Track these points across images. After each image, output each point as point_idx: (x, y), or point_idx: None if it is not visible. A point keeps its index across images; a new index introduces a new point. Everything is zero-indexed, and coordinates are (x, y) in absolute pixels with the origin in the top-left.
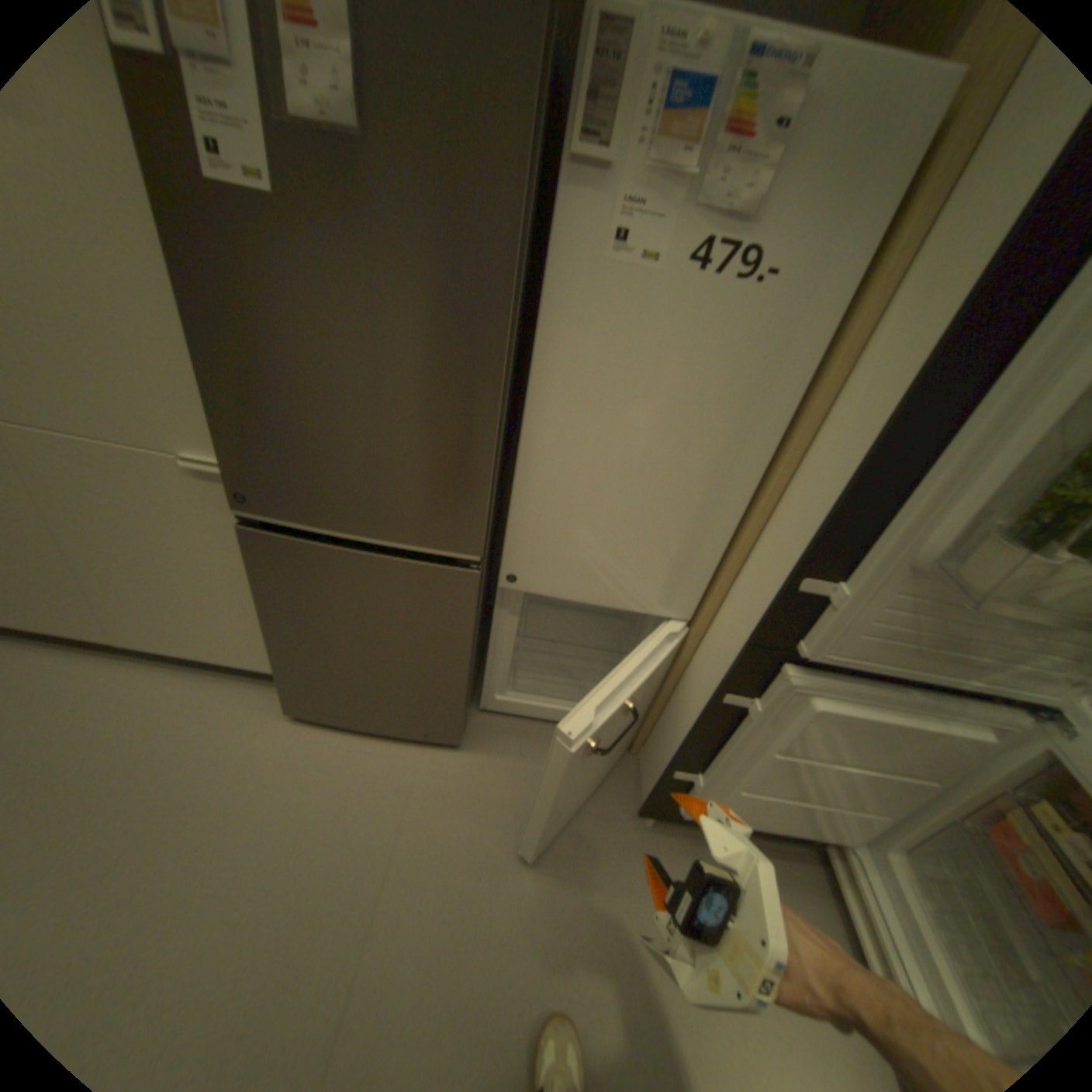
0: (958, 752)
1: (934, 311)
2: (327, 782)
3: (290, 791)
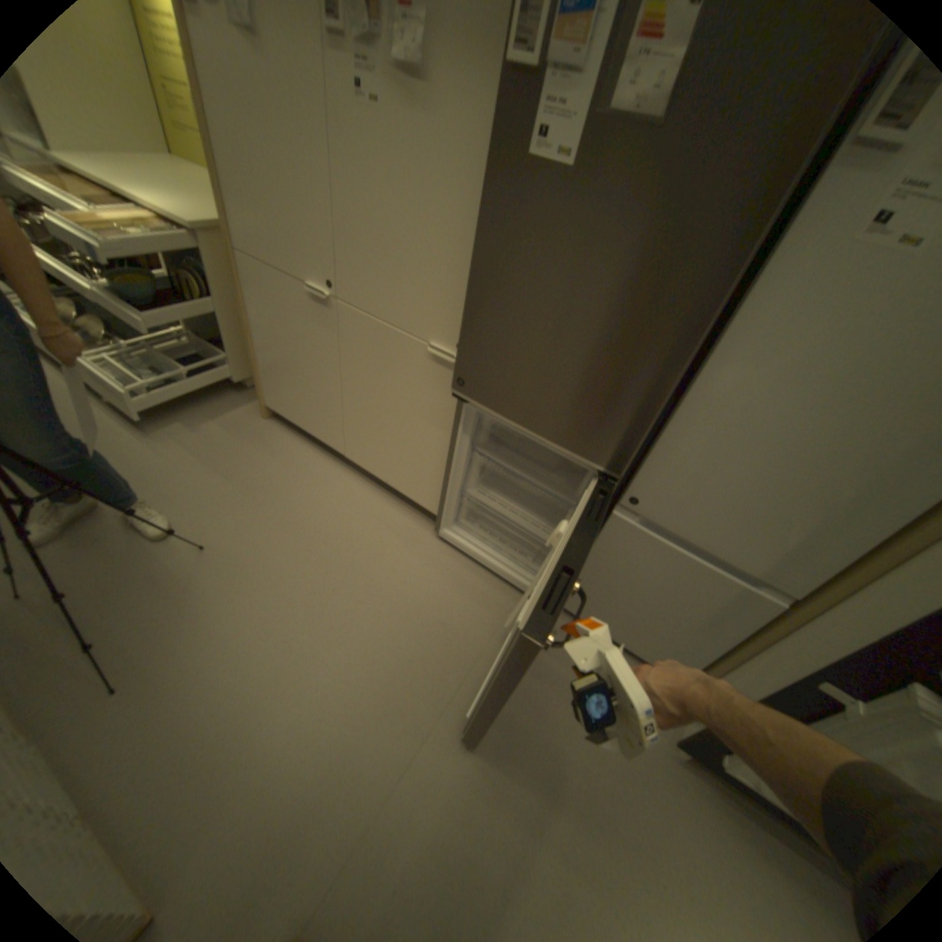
0: None
1: None
2: (443, 599)
3: (419, 593)
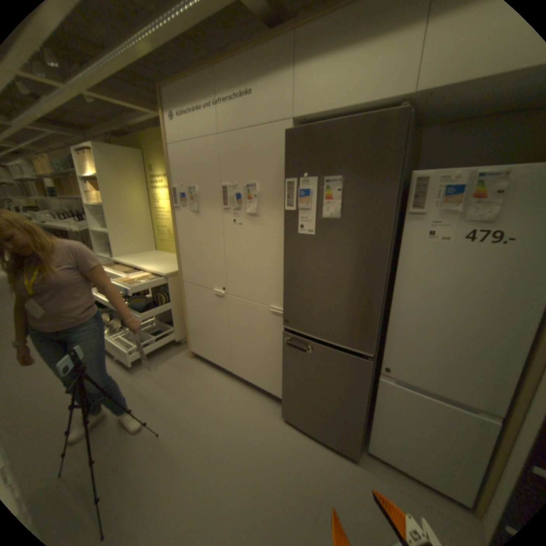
0: None
1: None
2: (295, 456)
3: (280, 454)
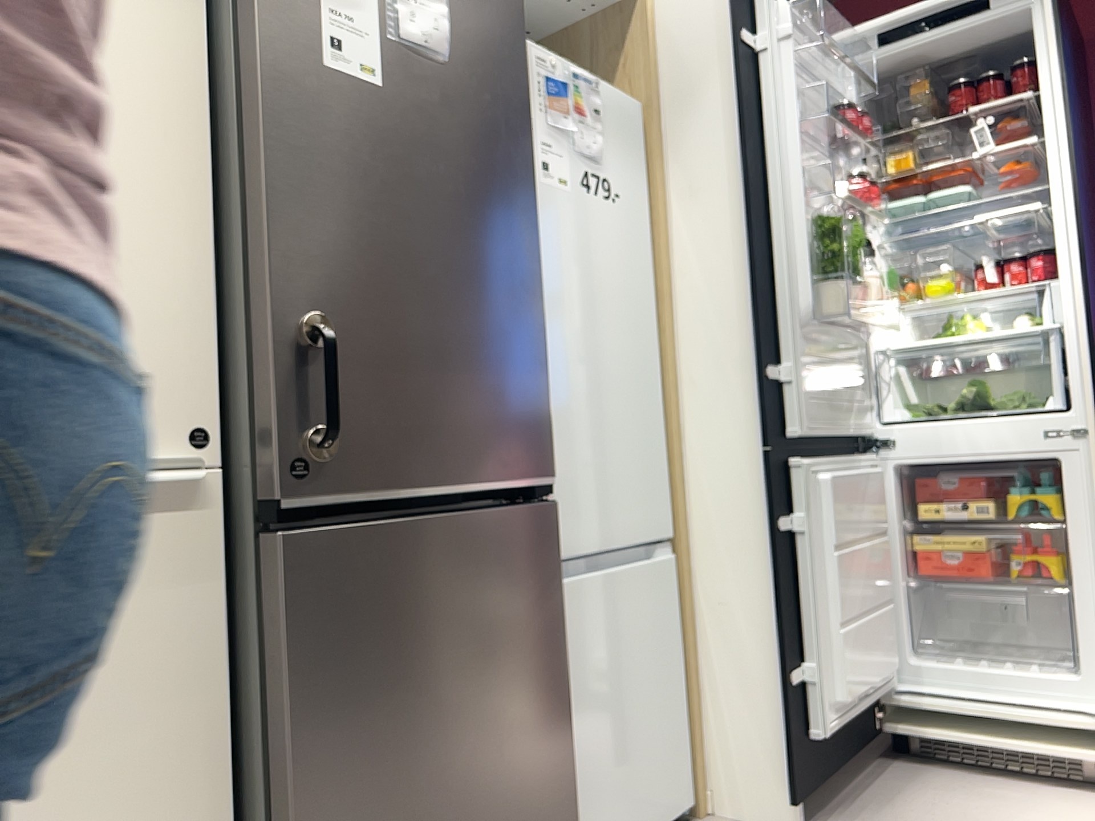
0: (880, 491)
1: (710, 201)
2: None
3: None
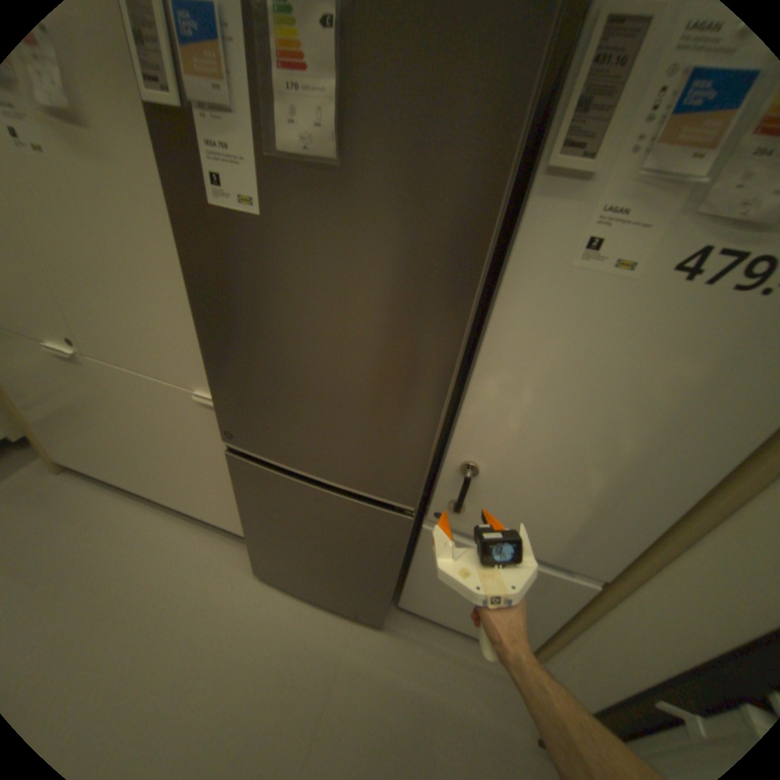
0: None
1: None
2: (277, 643)
3: (249, 645)
